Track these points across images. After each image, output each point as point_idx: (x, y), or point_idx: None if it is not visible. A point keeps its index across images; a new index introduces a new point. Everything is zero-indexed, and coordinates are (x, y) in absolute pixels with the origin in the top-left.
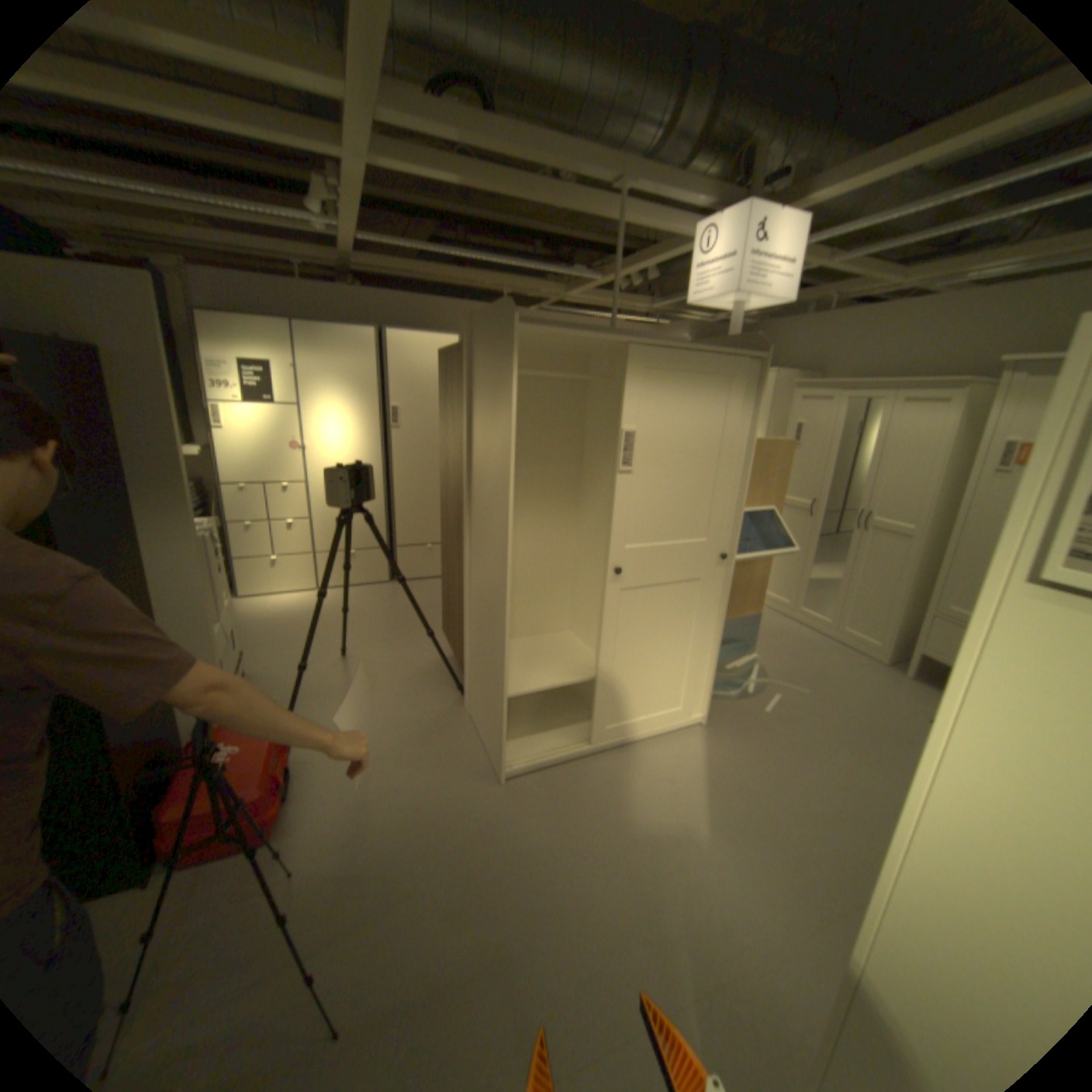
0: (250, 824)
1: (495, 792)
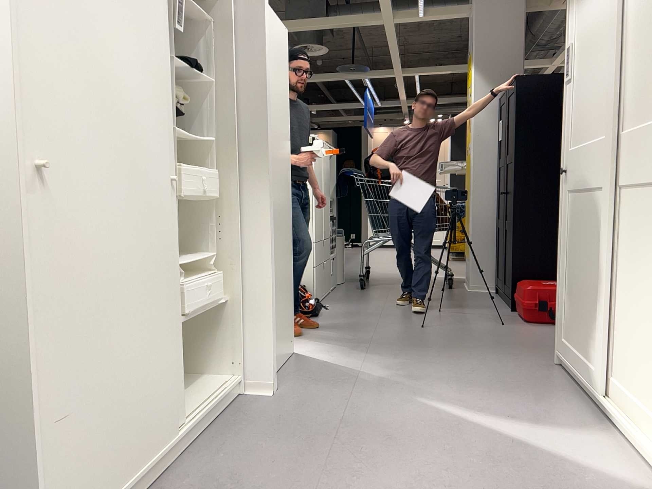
0: (519, 300)
1: (546, 361)
